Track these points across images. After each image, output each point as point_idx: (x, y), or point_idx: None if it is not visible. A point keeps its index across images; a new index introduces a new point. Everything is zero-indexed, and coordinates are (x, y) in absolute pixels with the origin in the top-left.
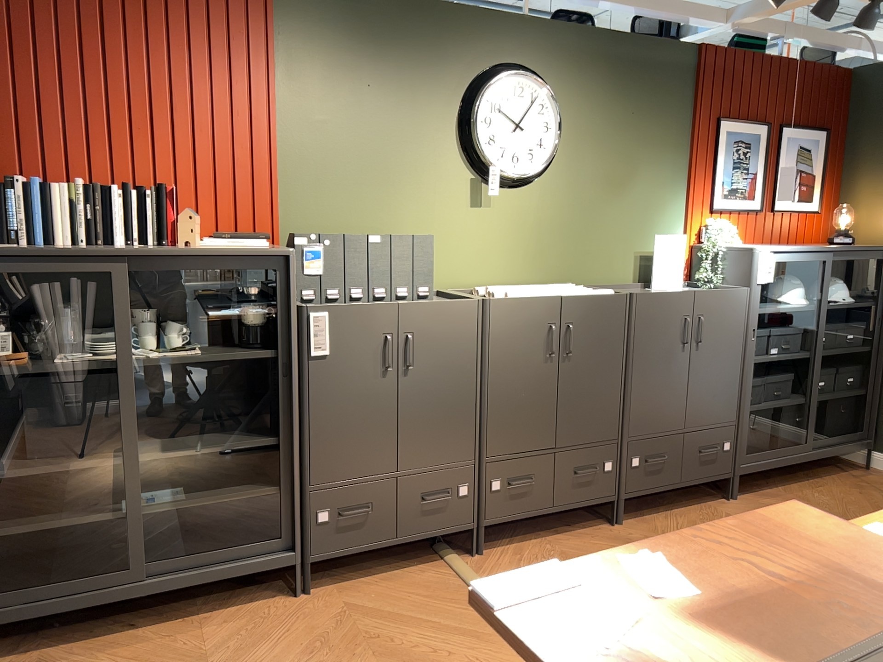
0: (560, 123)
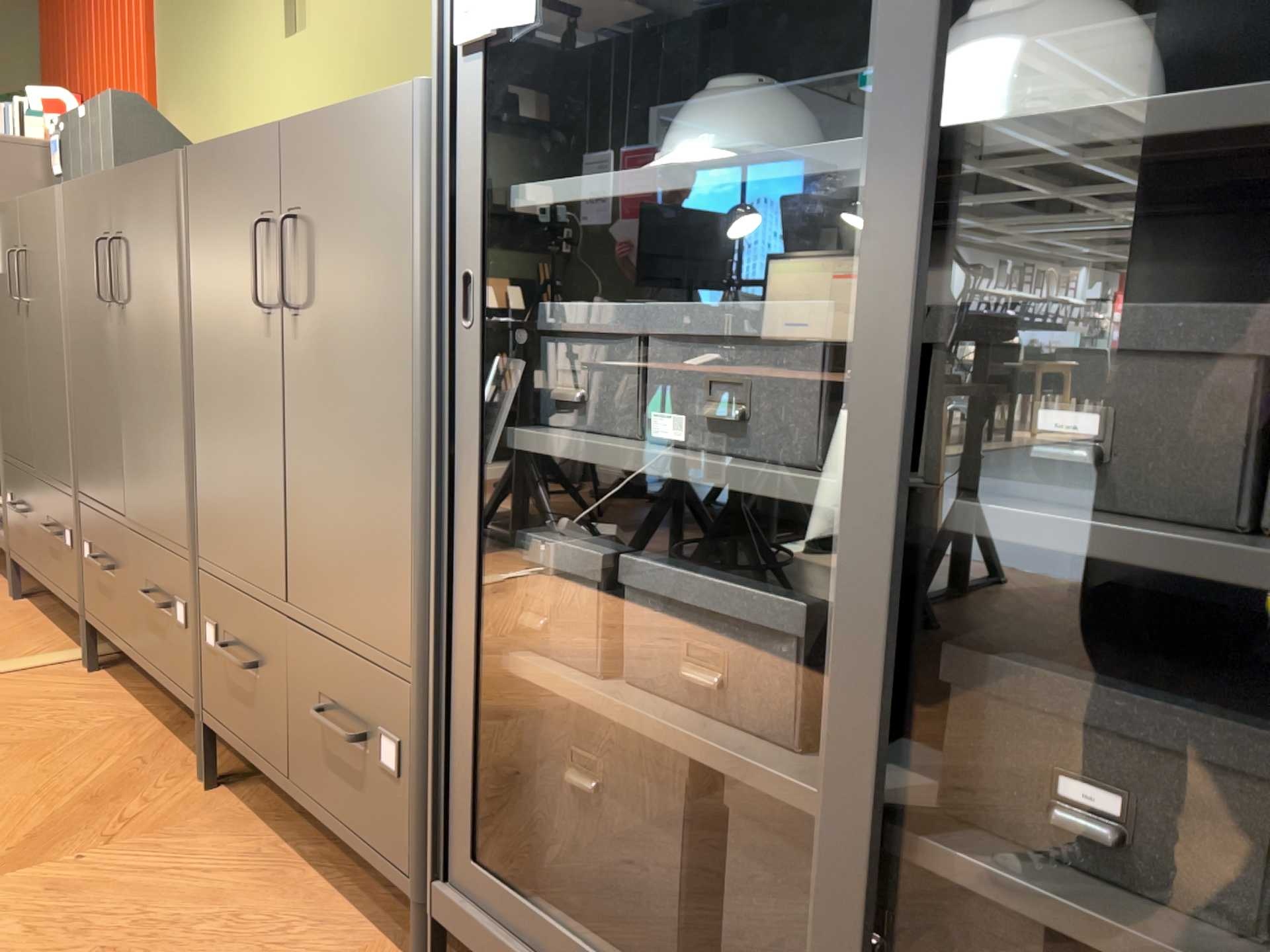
0: None
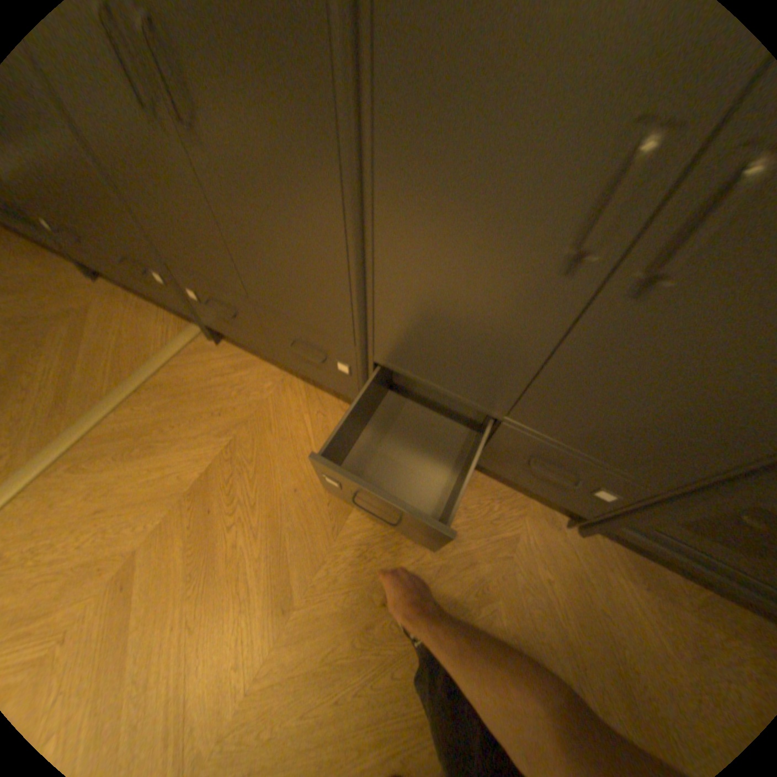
0: None
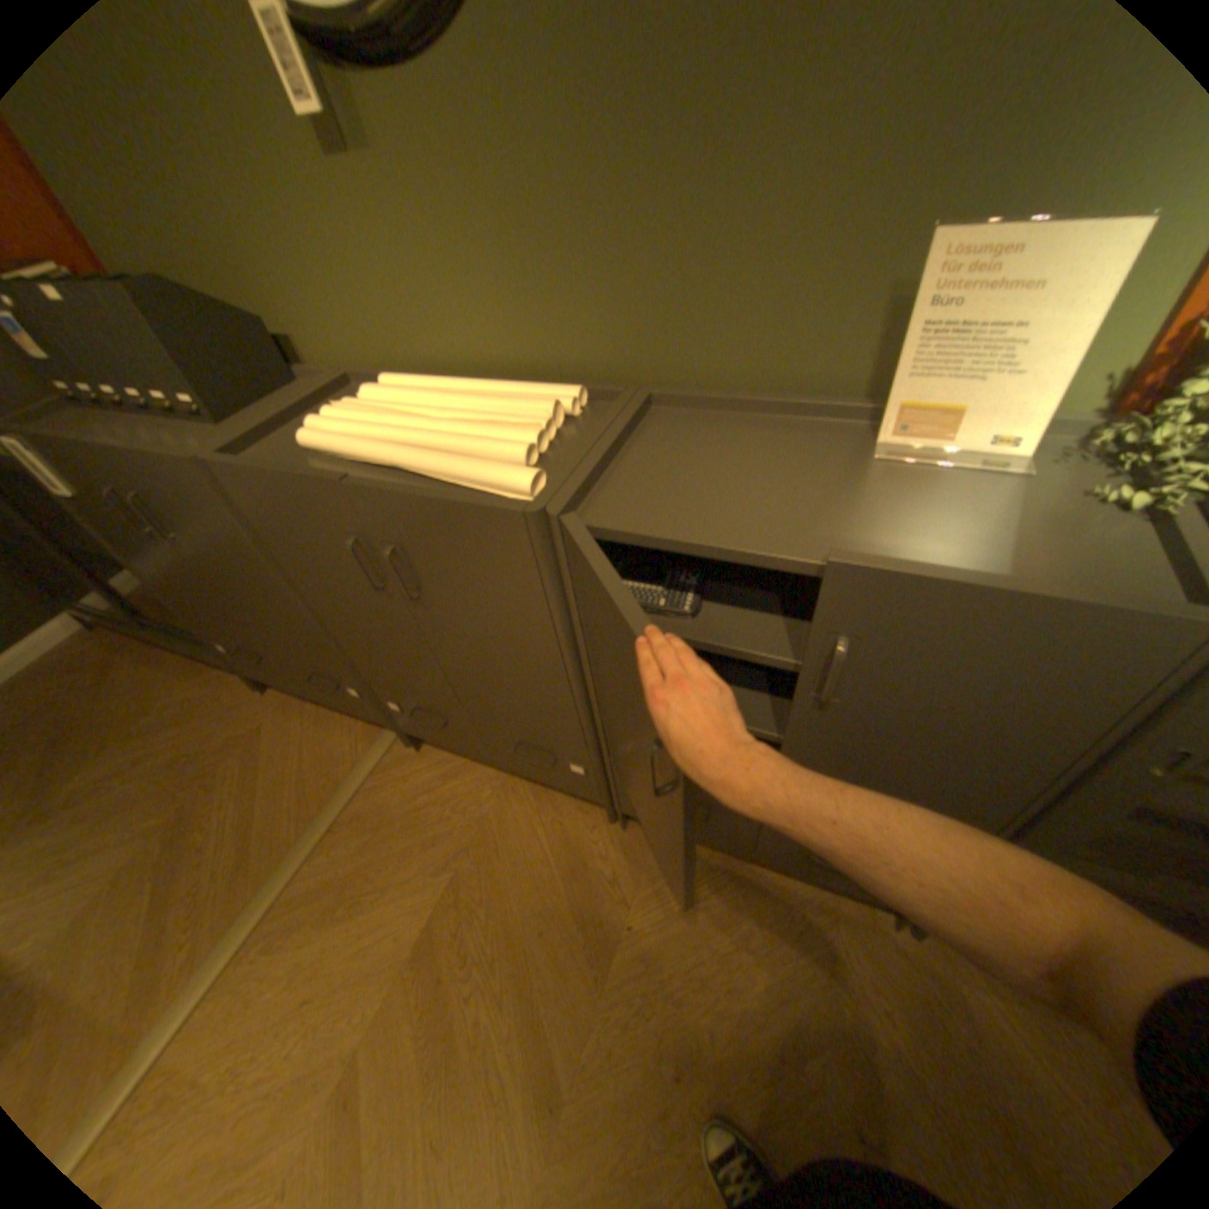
0: None
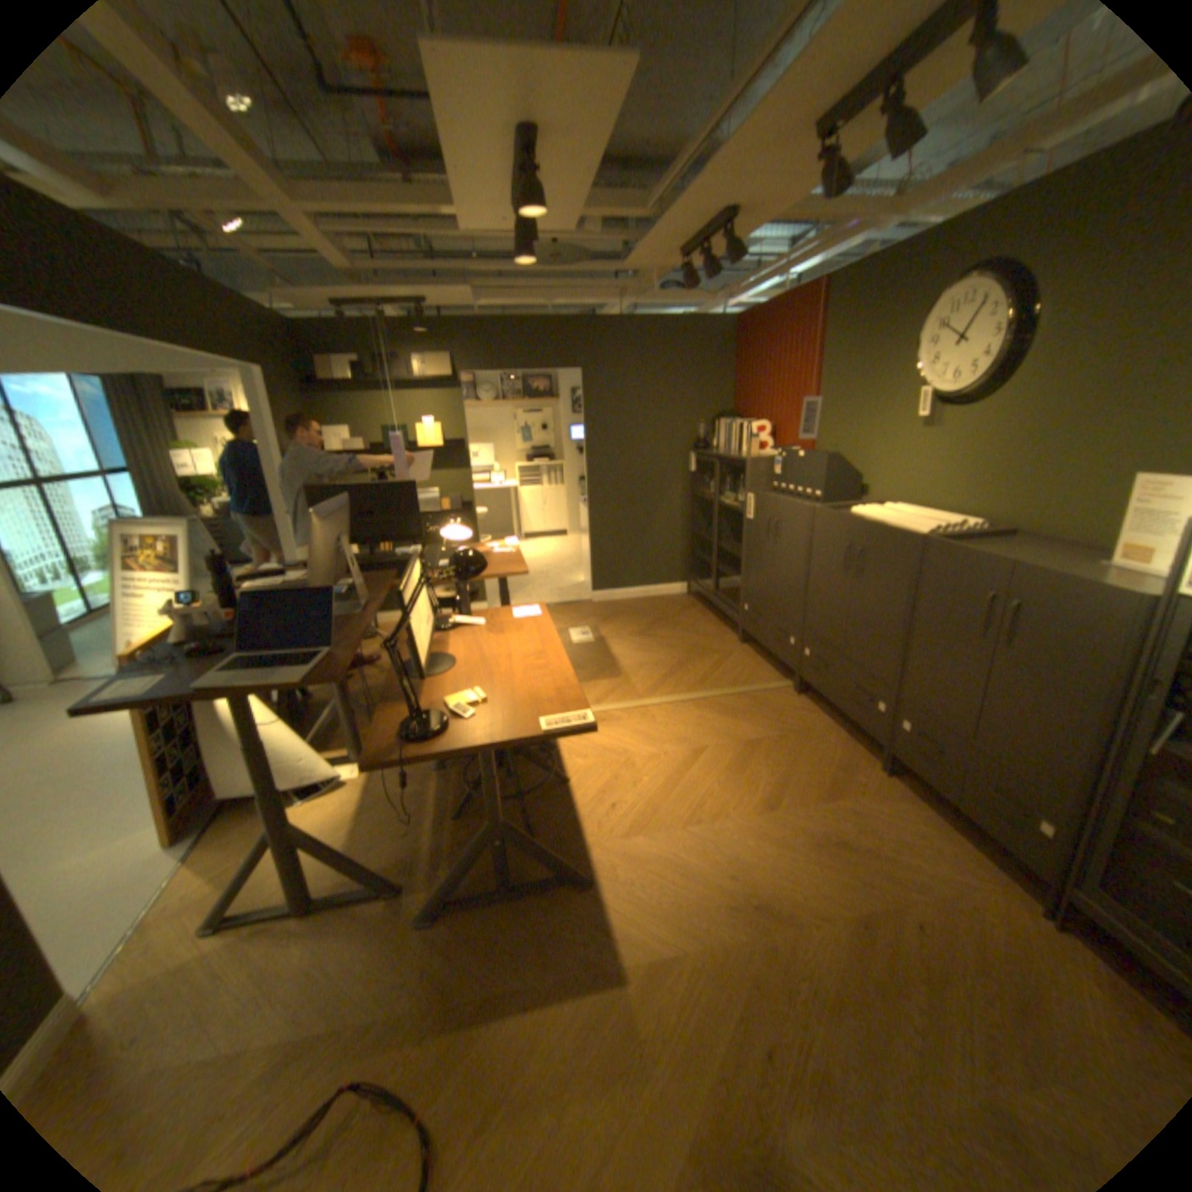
0: (1023, 316)
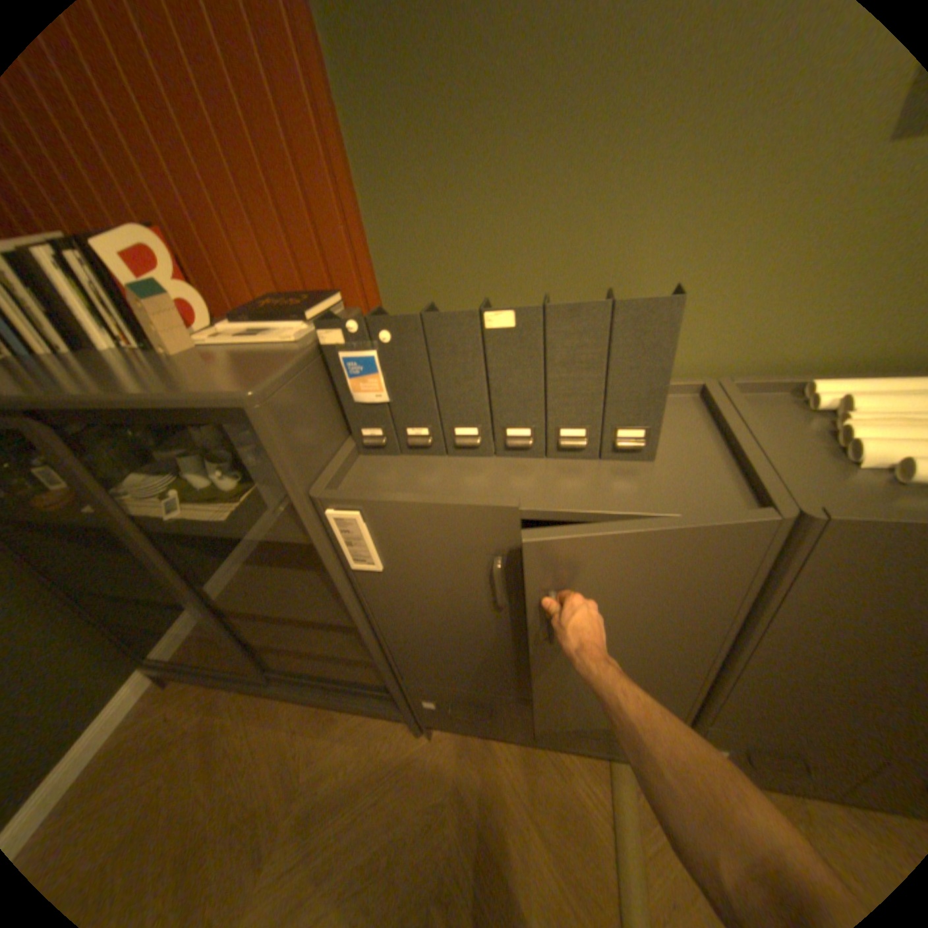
0: None
